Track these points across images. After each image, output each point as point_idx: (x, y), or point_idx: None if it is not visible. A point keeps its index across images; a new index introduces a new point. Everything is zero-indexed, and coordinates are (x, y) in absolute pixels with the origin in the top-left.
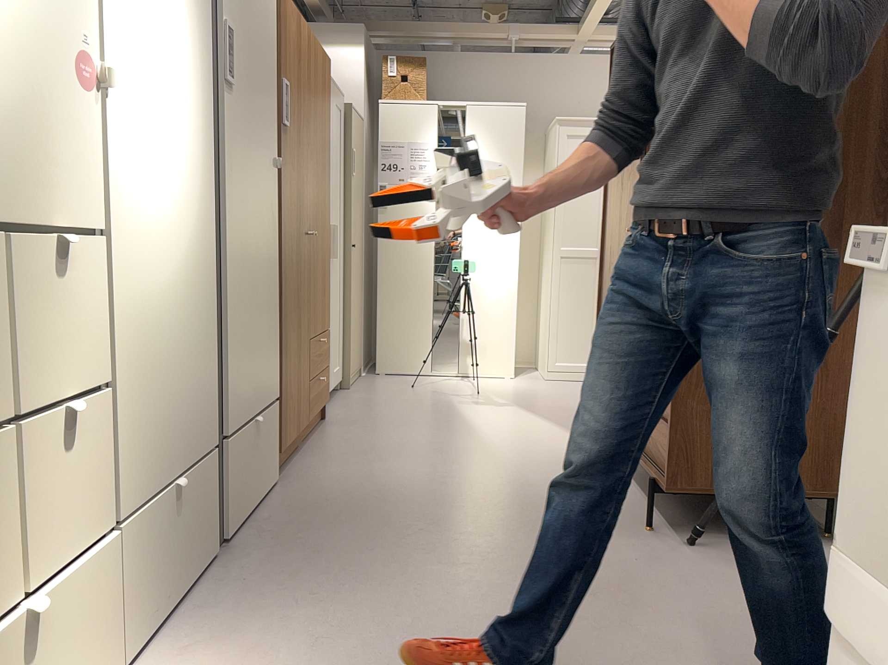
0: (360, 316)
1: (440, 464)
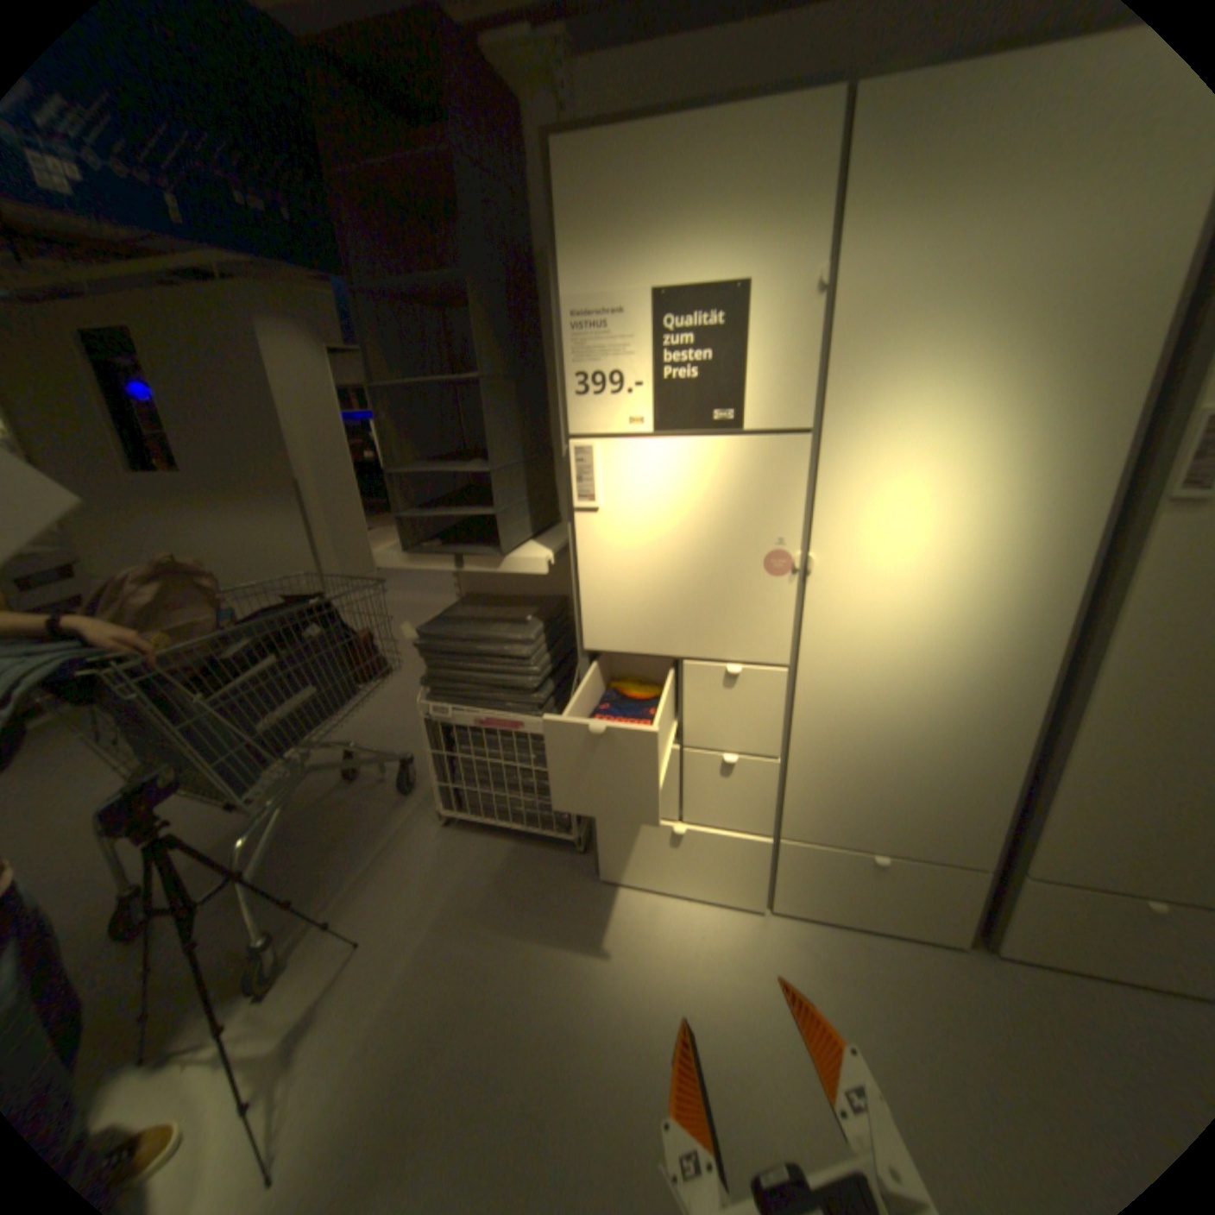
0: None
1: None
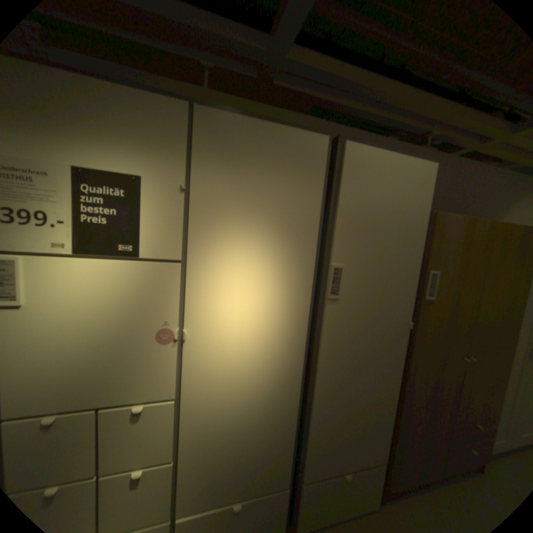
0: None
1: None
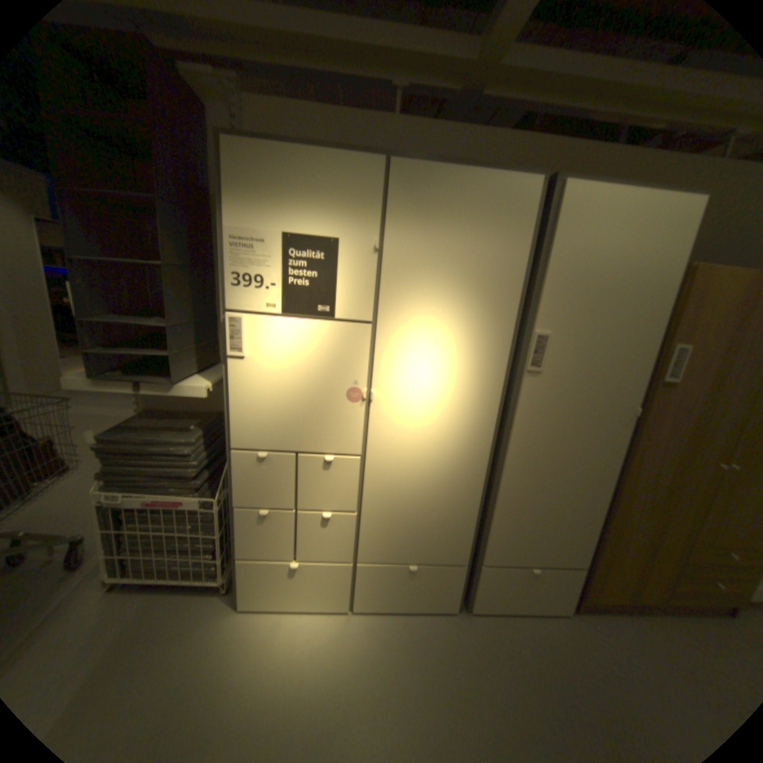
0: None
1: None
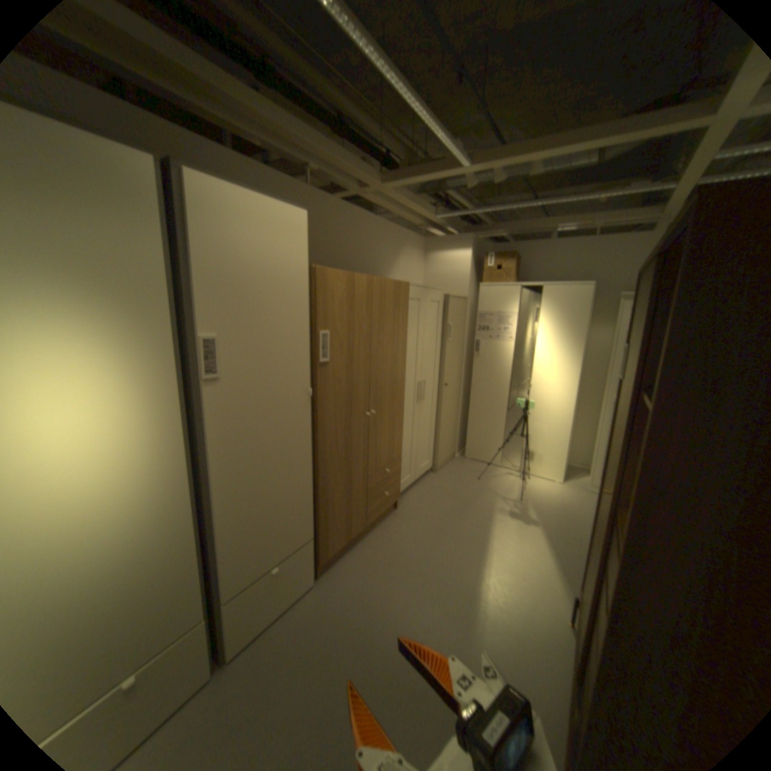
0: (454, 424)
1: (430, 602)
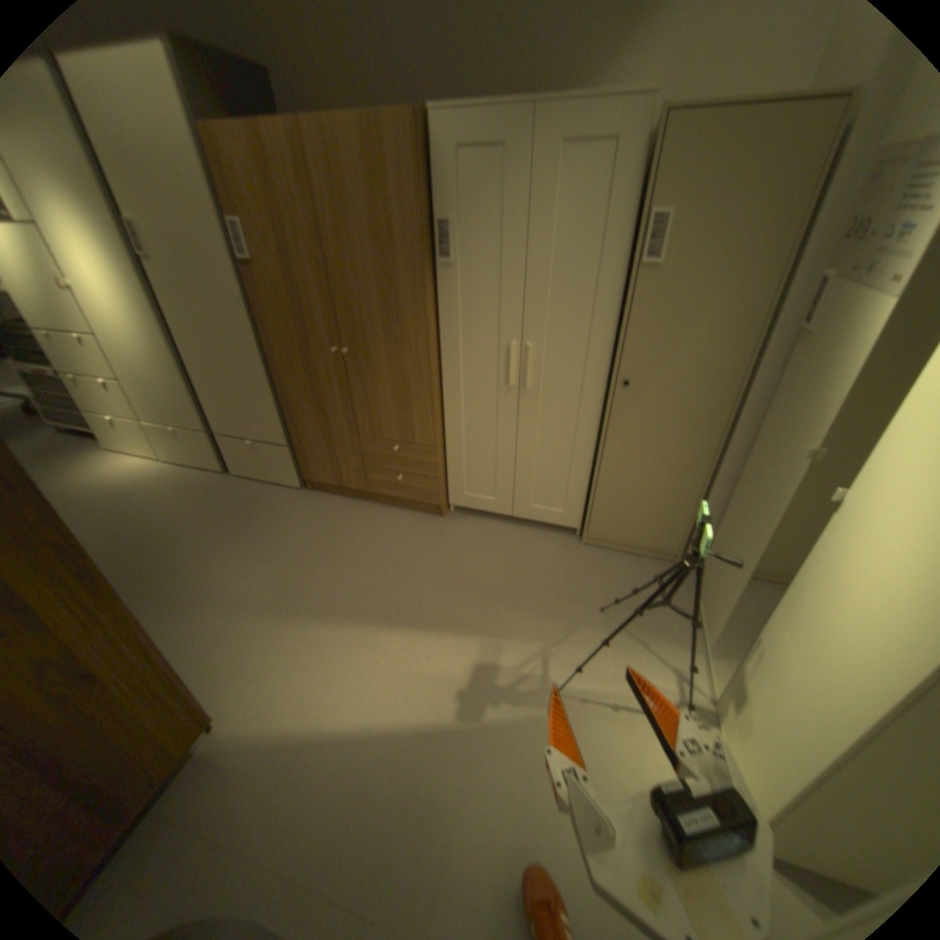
0: (682, 492)
1: (278, 570)
